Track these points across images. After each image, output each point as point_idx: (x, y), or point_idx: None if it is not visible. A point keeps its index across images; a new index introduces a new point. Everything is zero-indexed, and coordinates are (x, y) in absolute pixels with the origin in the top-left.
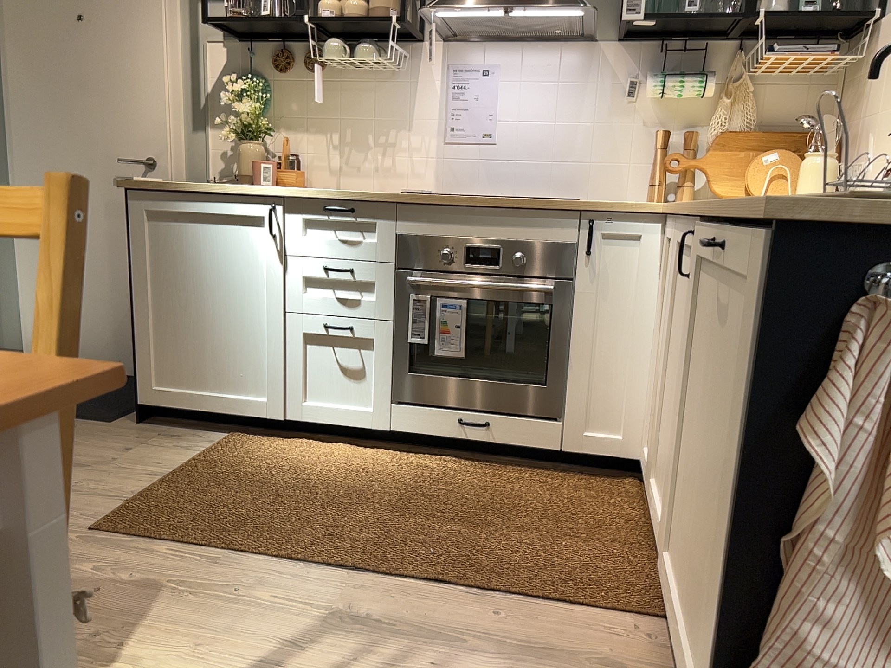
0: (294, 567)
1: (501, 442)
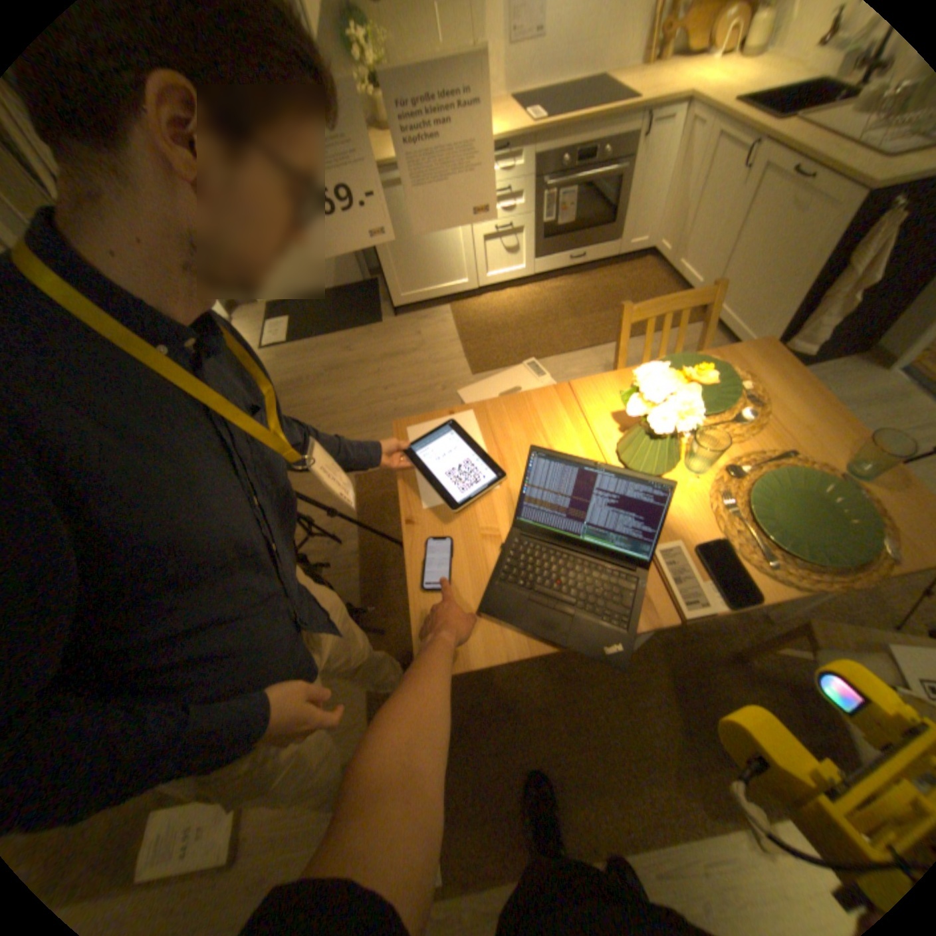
0: (568, 354)
1: (590, 261)
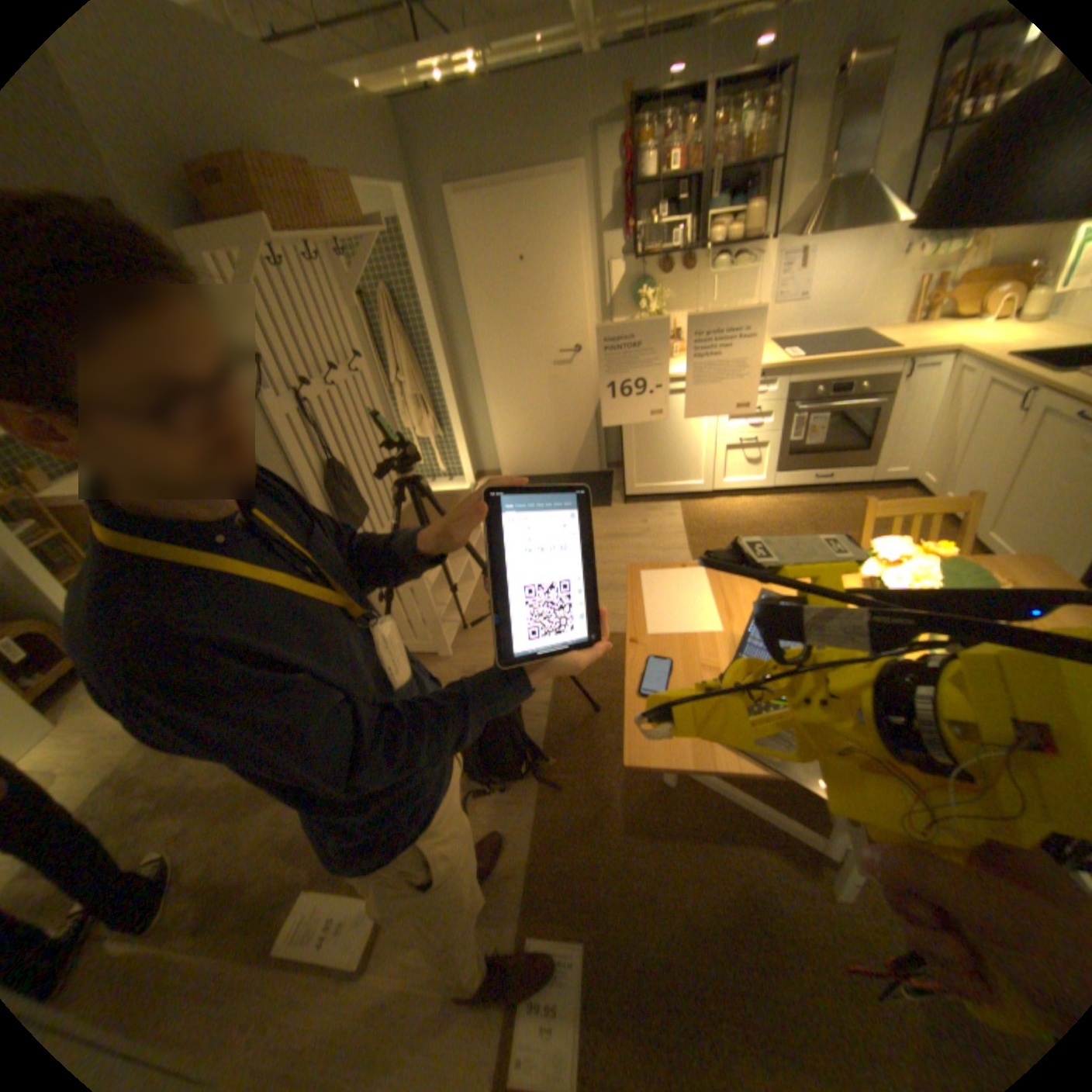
0: None
1: (839, 482)
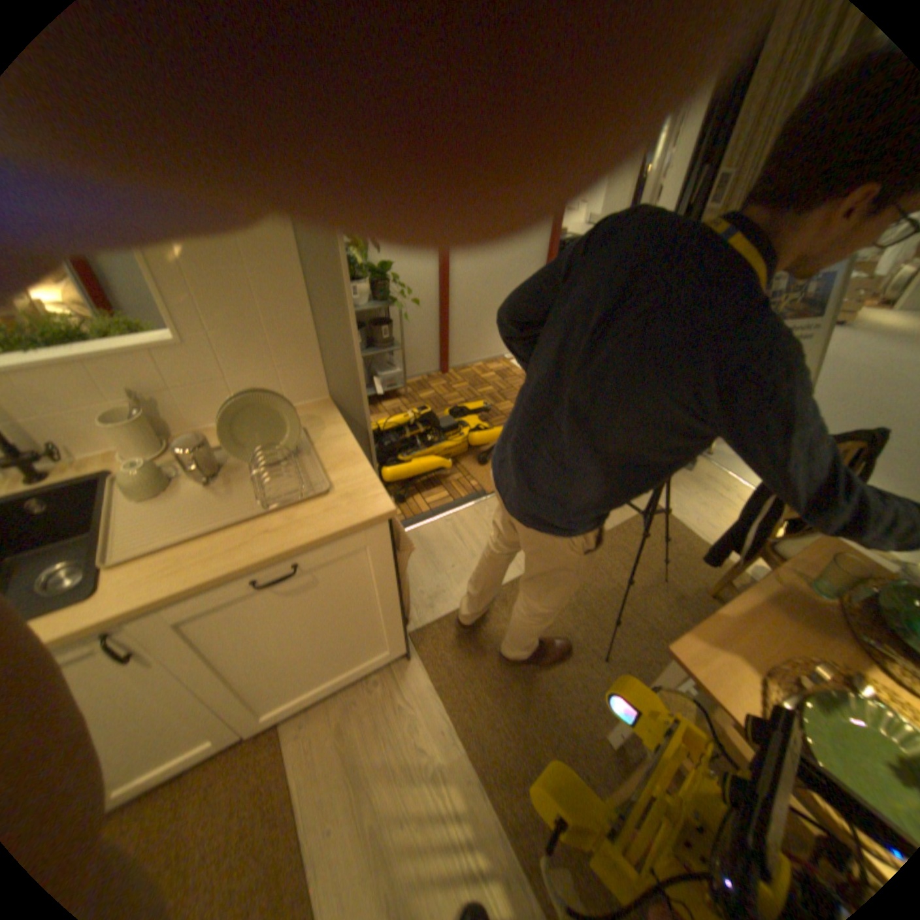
0: None
1: None
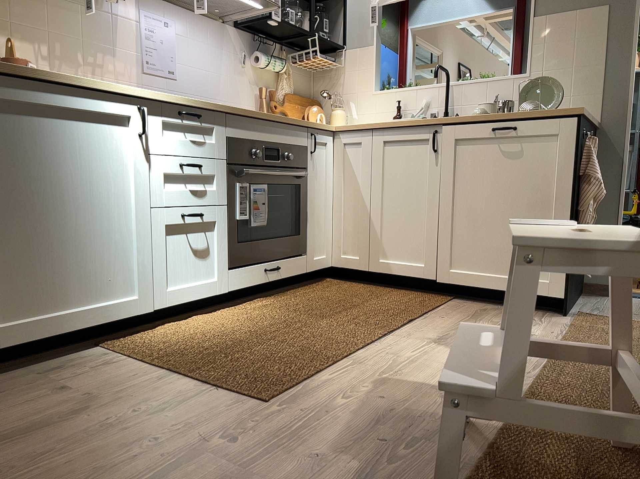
0: (374, 342)
1: (283, 275)
